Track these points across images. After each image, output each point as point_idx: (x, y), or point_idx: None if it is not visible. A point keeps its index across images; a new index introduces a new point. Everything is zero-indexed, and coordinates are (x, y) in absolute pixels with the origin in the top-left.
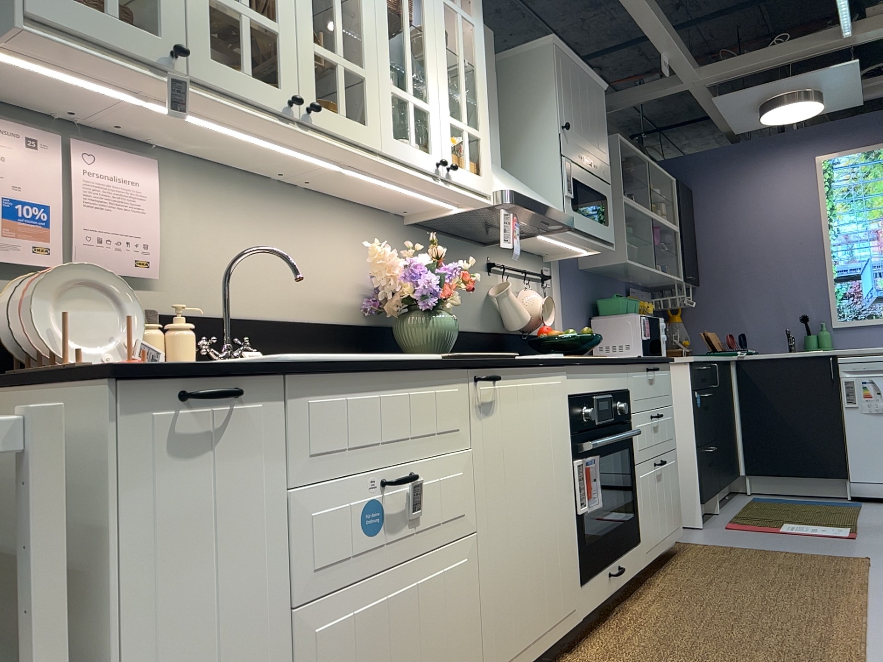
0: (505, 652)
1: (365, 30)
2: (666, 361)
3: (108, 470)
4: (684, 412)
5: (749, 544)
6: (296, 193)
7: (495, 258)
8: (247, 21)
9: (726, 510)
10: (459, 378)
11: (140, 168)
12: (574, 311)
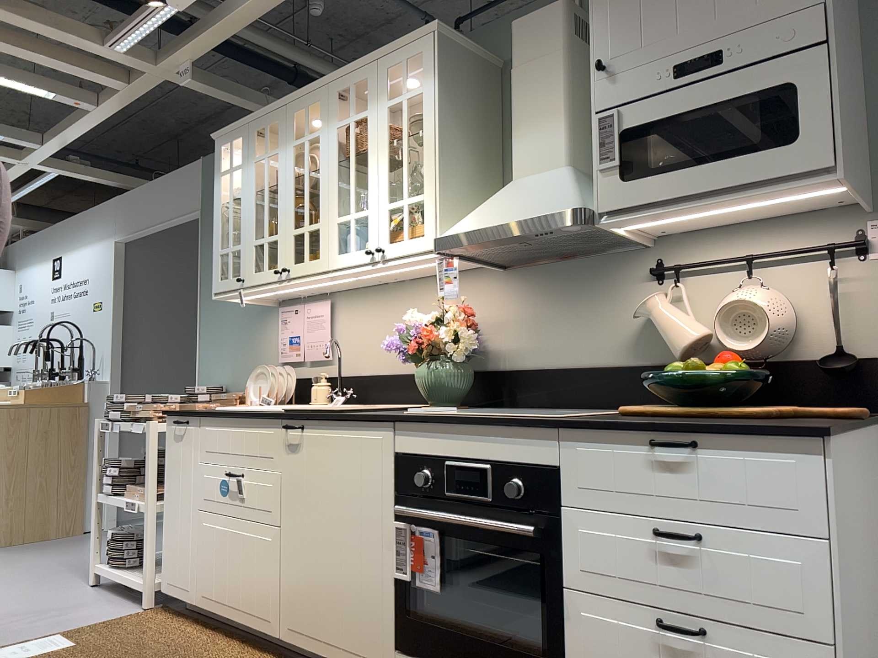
0: (296, 624)
1: (320, 195)
2: (746, 432)
3: (166, 441)
4: None
5: None
6: (402, 284)
7: (671, 256)
8: (265, 244)
9: None
10: (275, 425)
11: (323, 306)
12: None
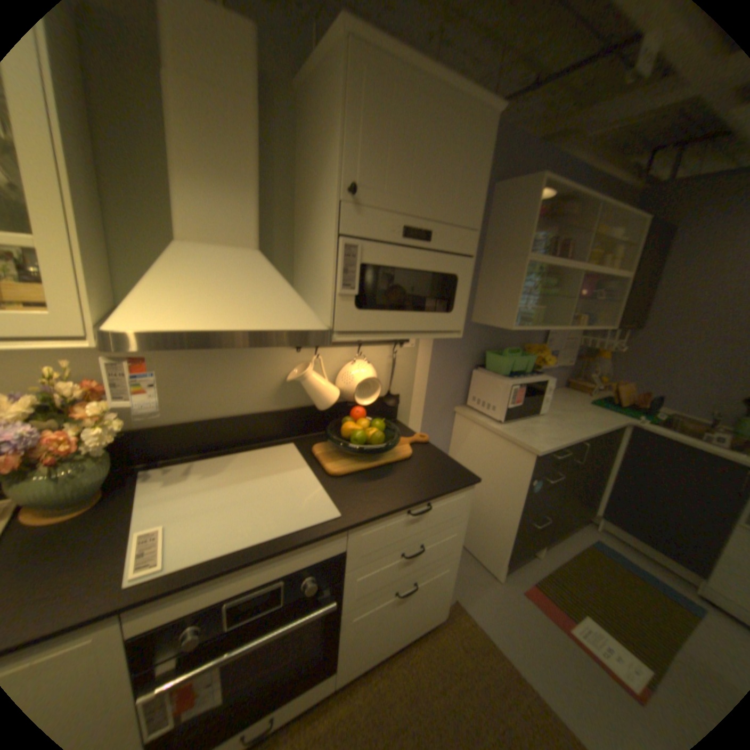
0: None
1: None
2: (455, 491)
3: None
4: (517, 492)
5: (514, 651)
6: None
7: None
8: None
9: (553, 557)
10: None
11: None
12: (448, 363)
